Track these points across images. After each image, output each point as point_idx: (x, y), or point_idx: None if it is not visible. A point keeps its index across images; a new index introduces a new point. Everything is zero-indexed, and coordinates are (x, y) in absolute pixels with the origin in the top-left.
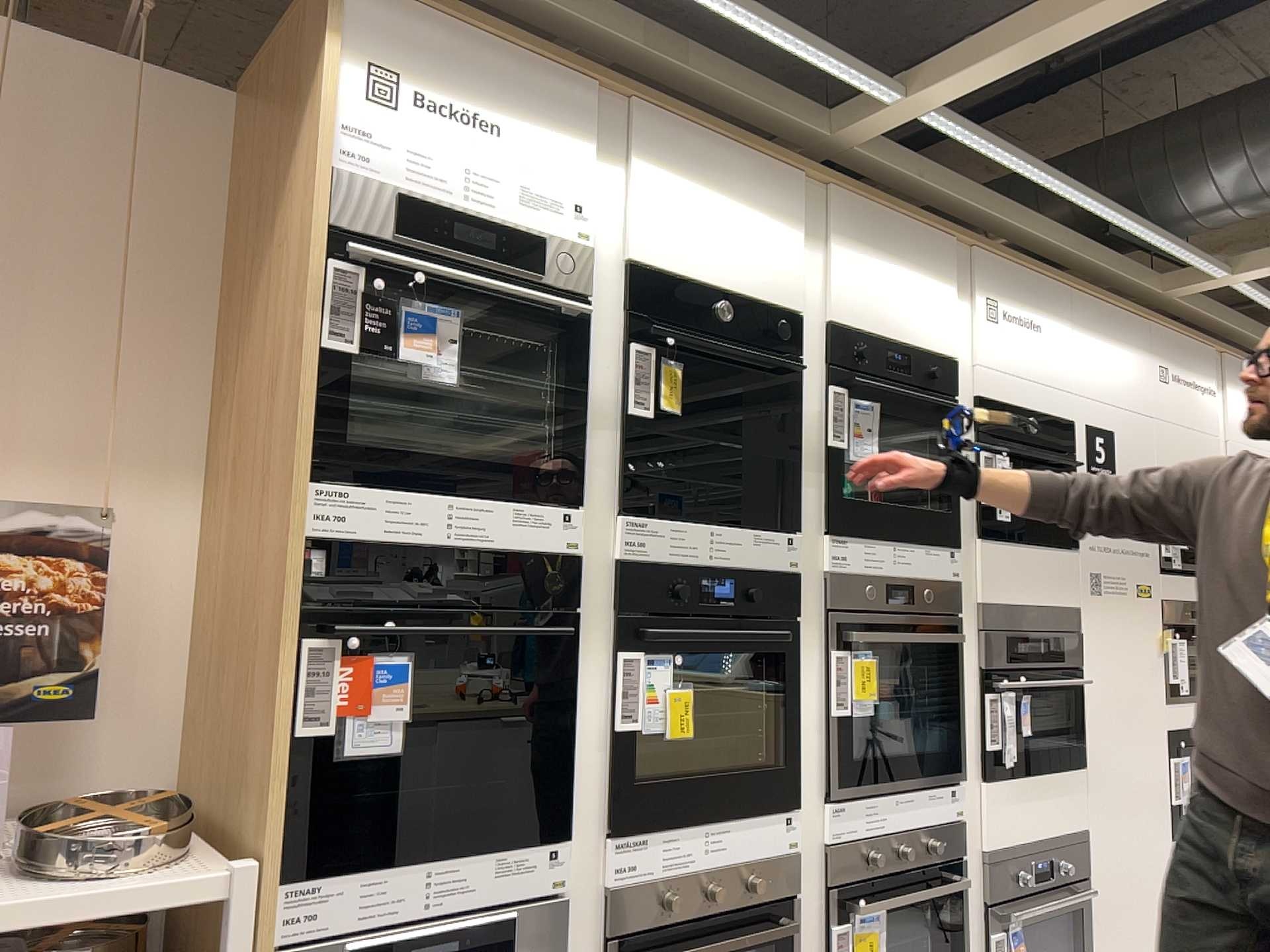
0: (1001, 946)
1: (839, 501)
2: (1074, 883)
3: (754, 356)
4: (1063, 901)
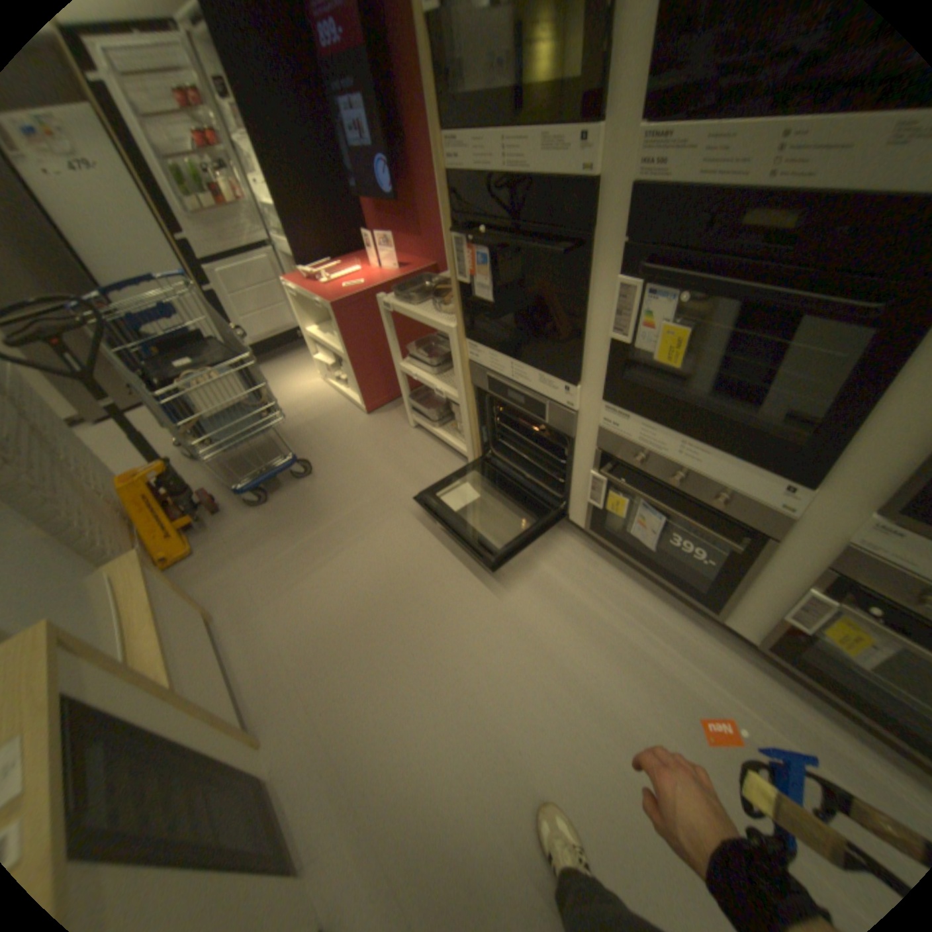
0: None
1: None
2: None
3: None
4: None
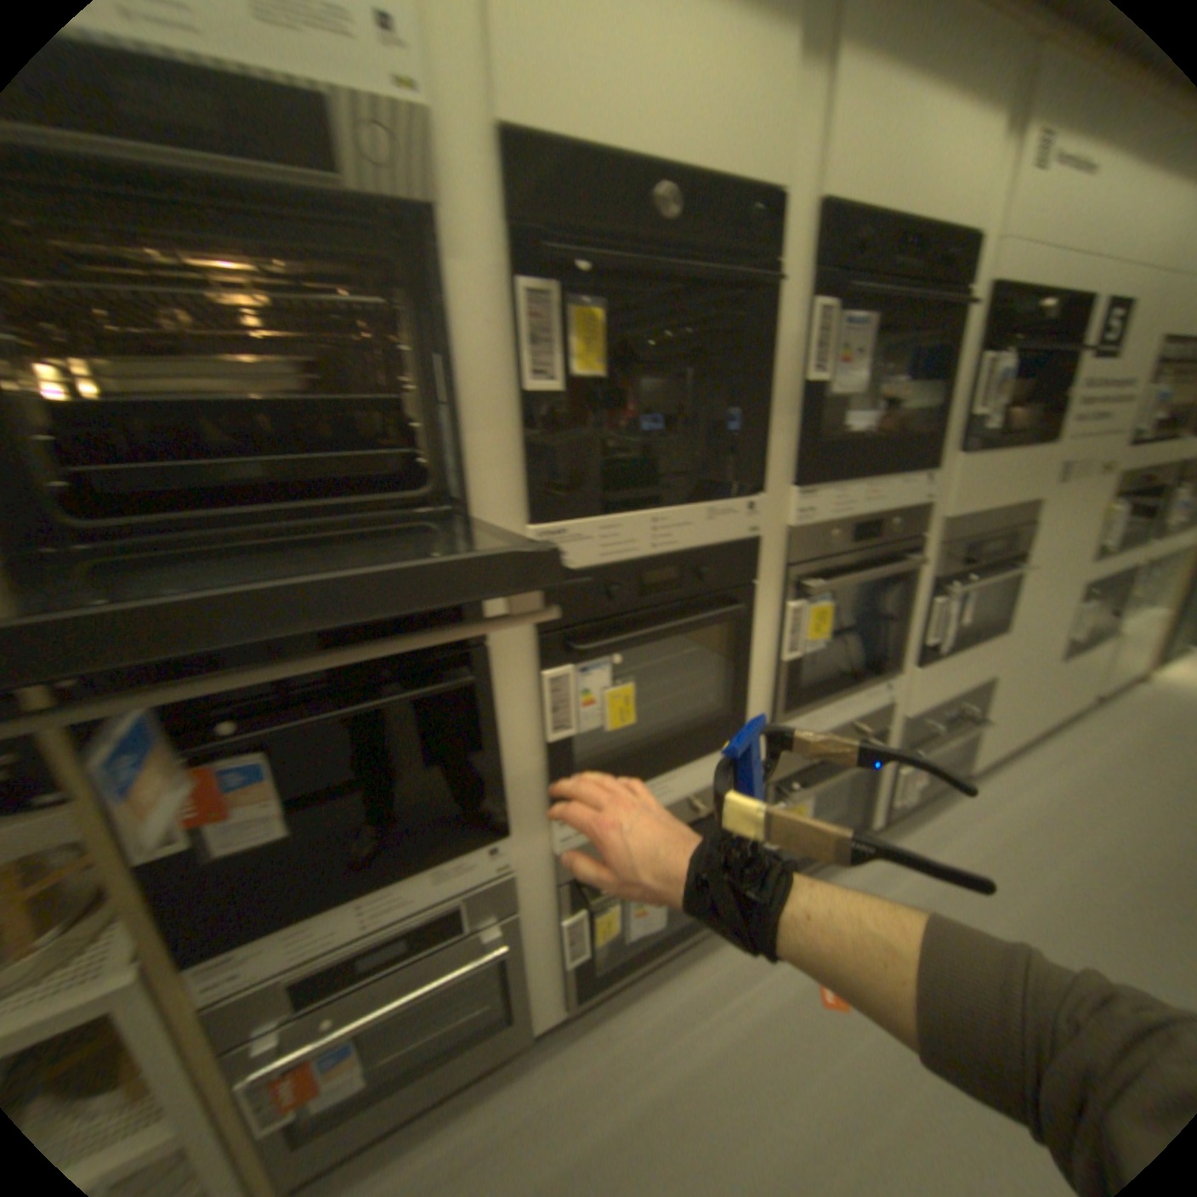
0: (919, 787)
1: (824, 447)
2: (988, 727)
3: (722, 262)
4: (976, 741)
